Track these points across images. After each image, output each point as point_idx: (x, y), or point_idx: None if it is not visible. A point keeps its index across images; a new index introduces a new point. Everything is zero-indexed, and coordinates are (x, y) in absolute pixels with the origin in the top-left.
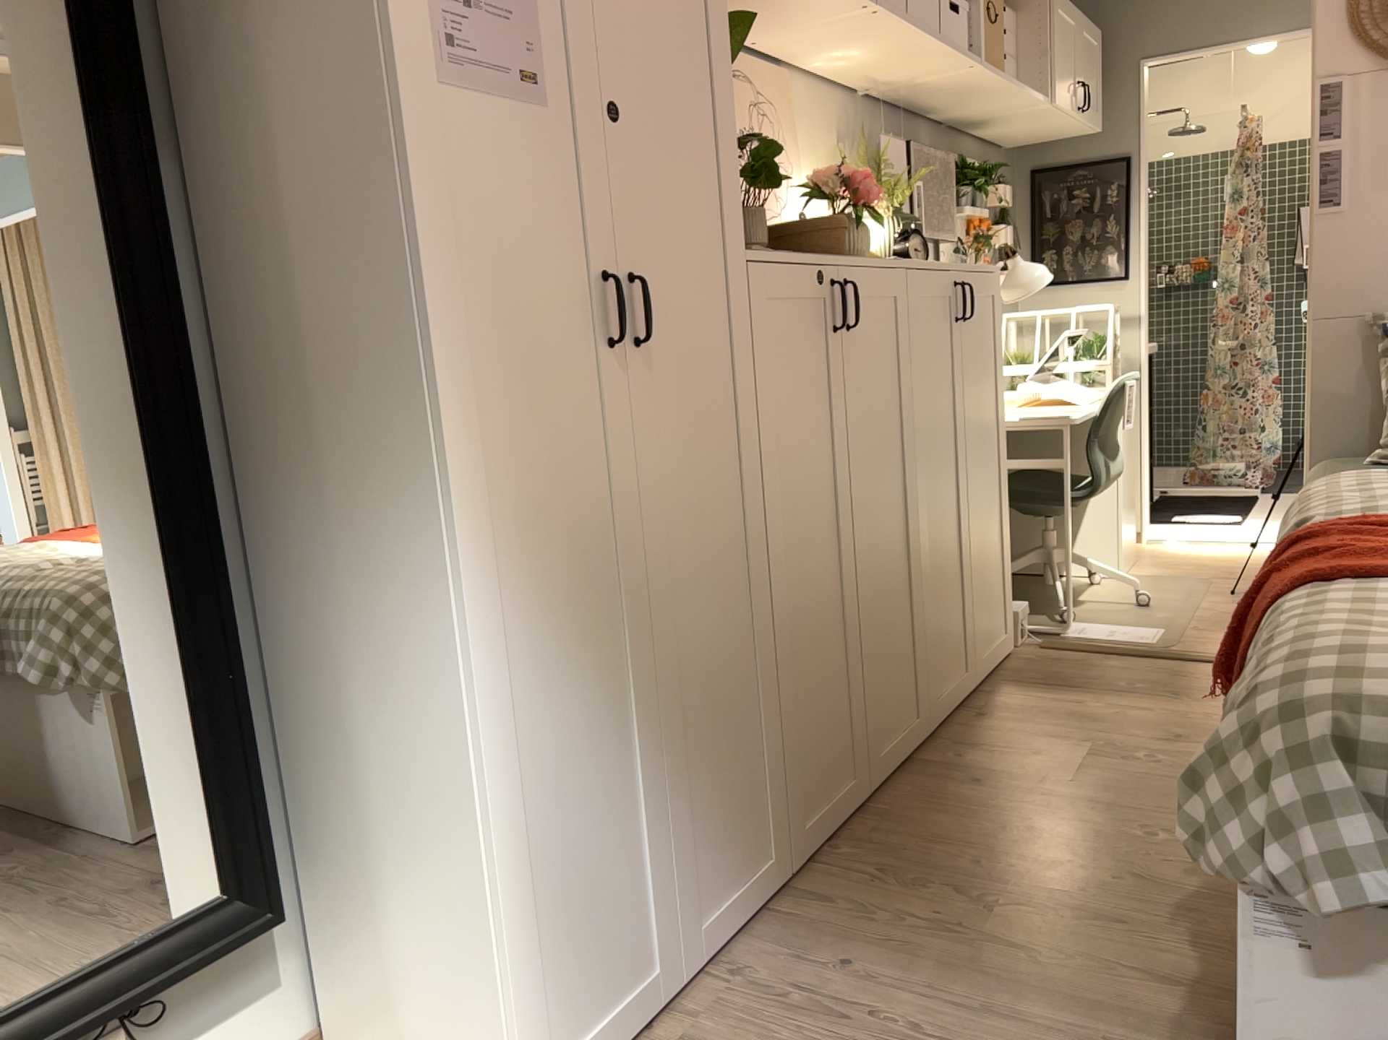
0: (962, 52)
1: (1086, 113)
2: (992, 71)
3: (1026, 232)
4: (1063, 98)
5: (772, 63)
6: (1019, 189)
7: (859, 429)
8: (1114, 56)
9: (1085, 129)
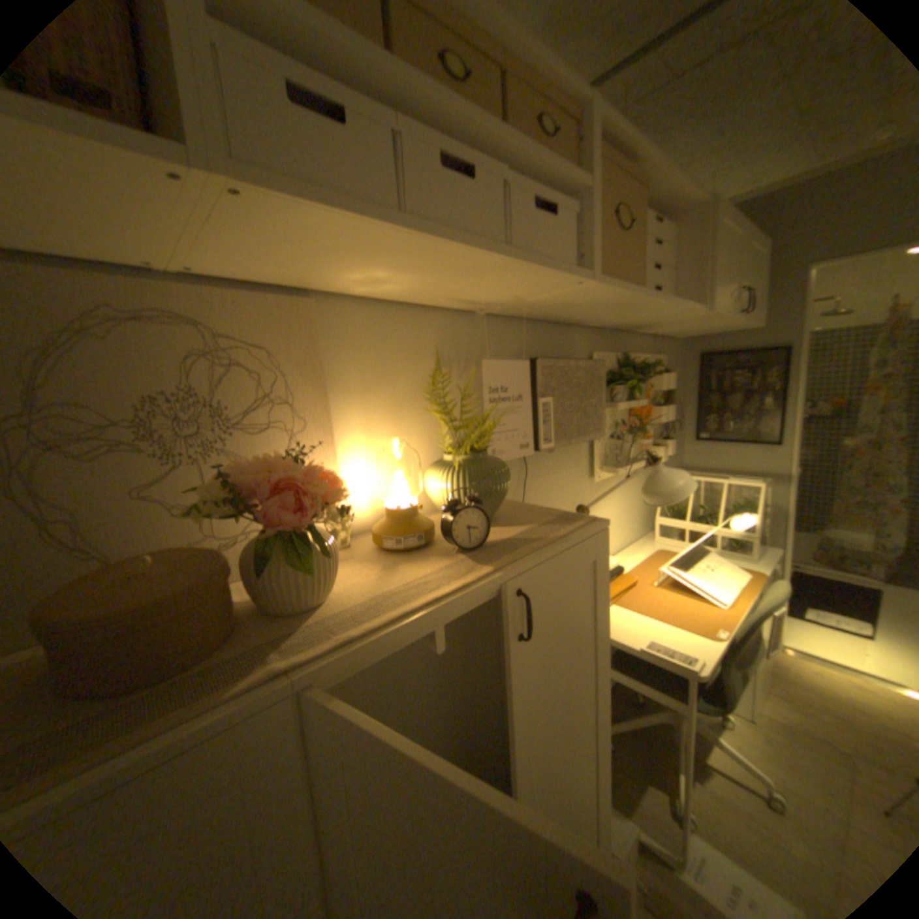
0: (547, 261)
1: (751, 311)
2: (616, 282)
3: (693, 398)
4: (725, 301)
5: (273, 288)
6: (689, 365)
7: None
8: (783, 258)
9: (749, 323)
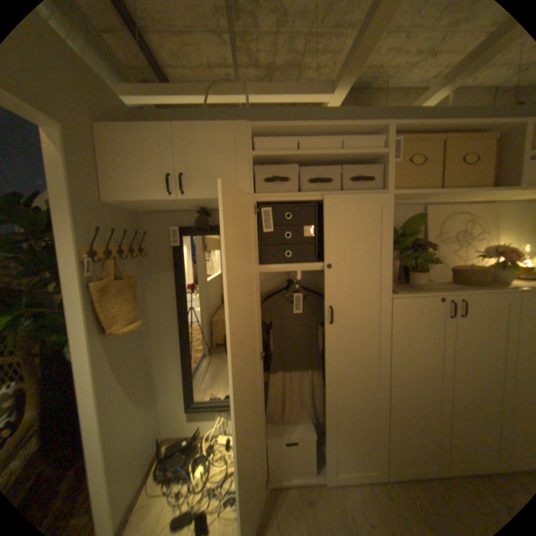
0: None
1: None
2: None
3: None
4: None
5: (488, 203)
6: None
7: (464, 352)
8: None
9: None
